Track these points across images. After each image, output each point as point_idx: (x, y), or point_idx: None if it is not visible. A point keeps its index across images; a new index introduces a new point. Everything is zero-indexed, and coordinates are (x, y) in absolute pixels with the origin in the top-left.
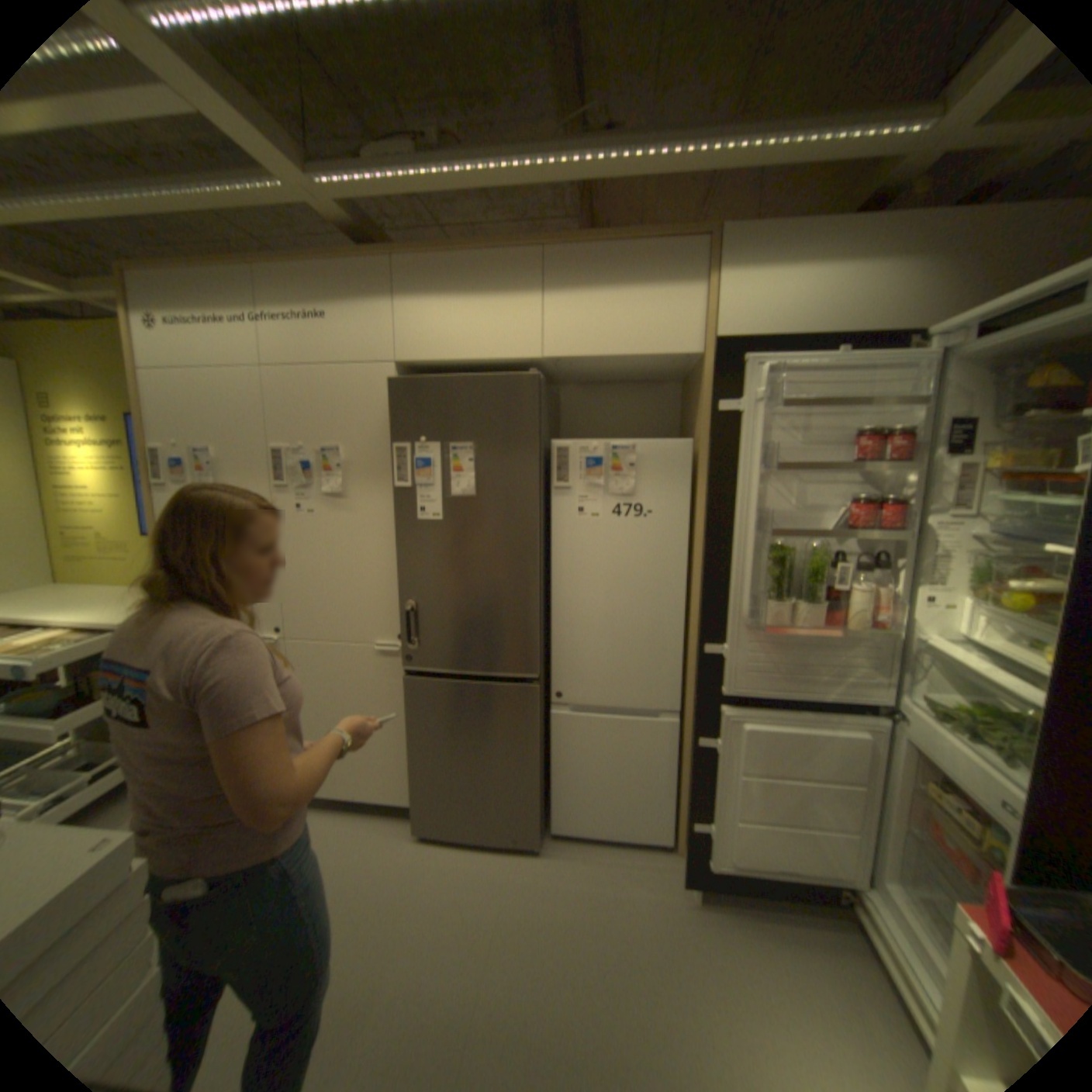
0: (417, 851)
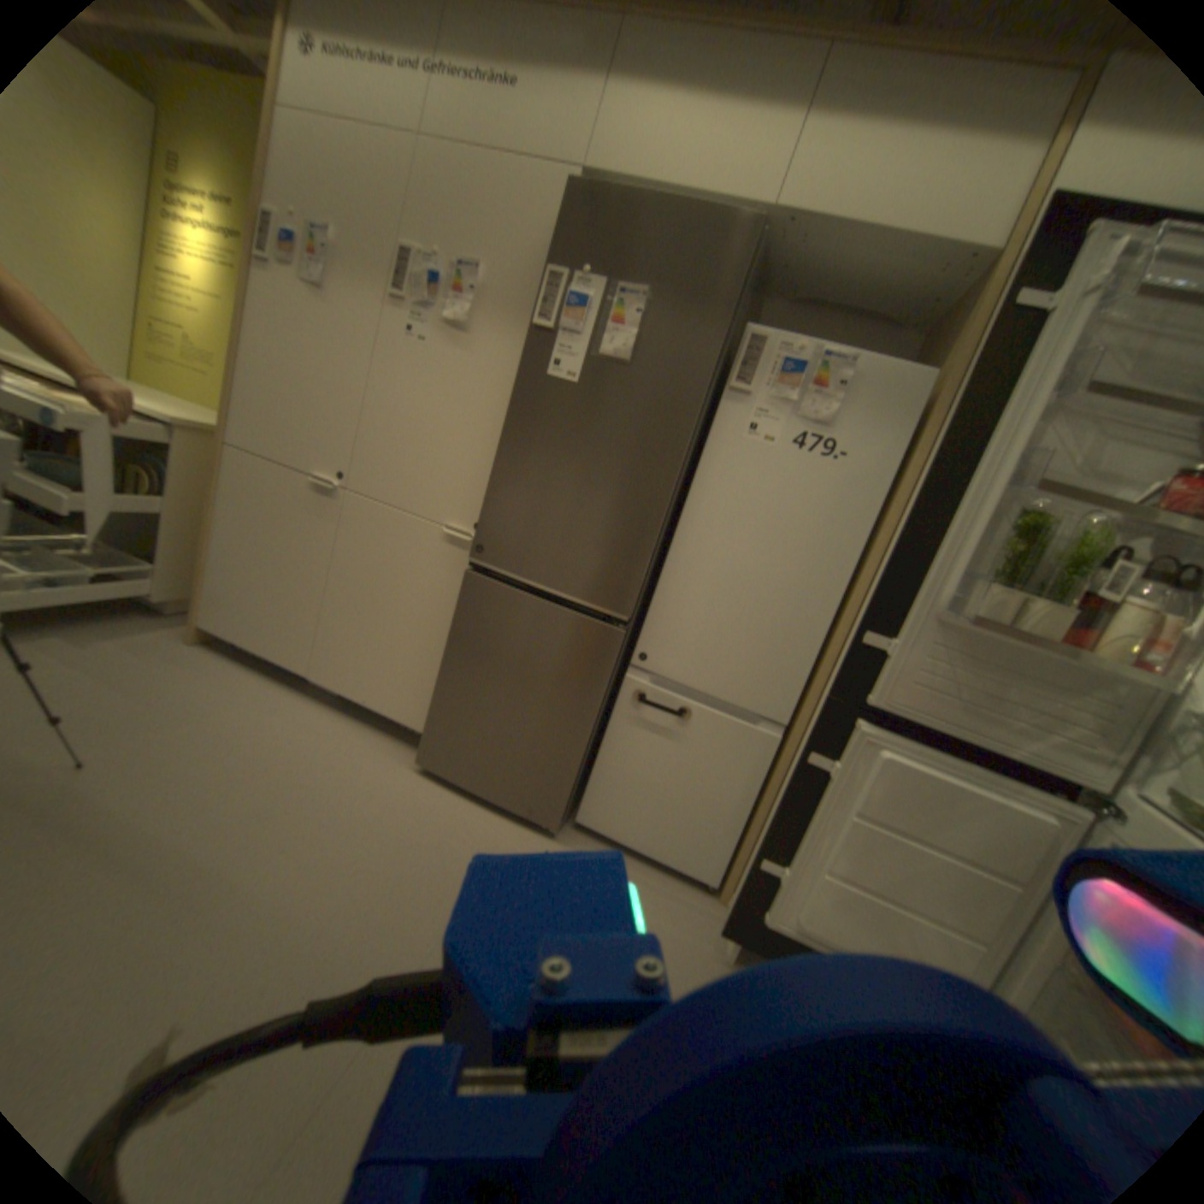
0: (415, 782)
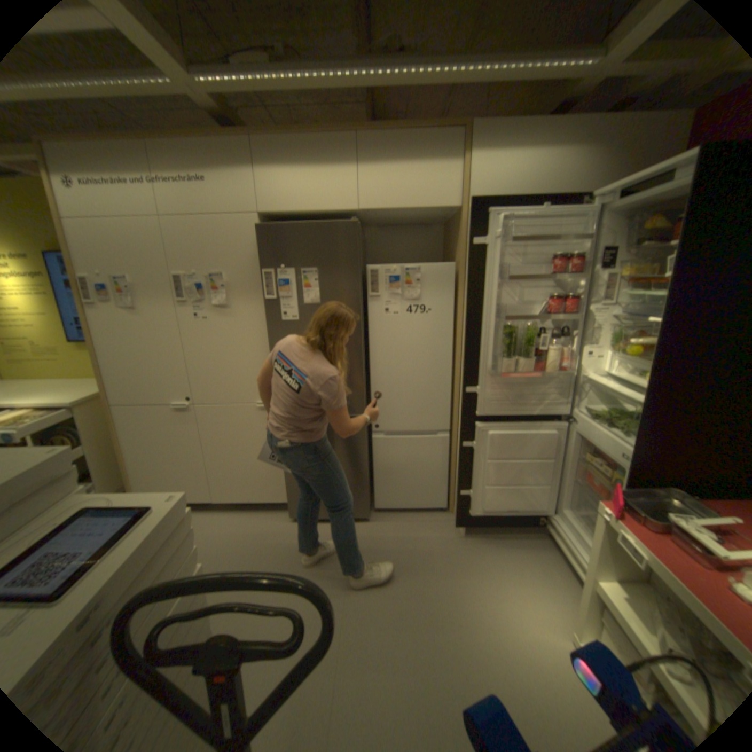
0: (294, 526)
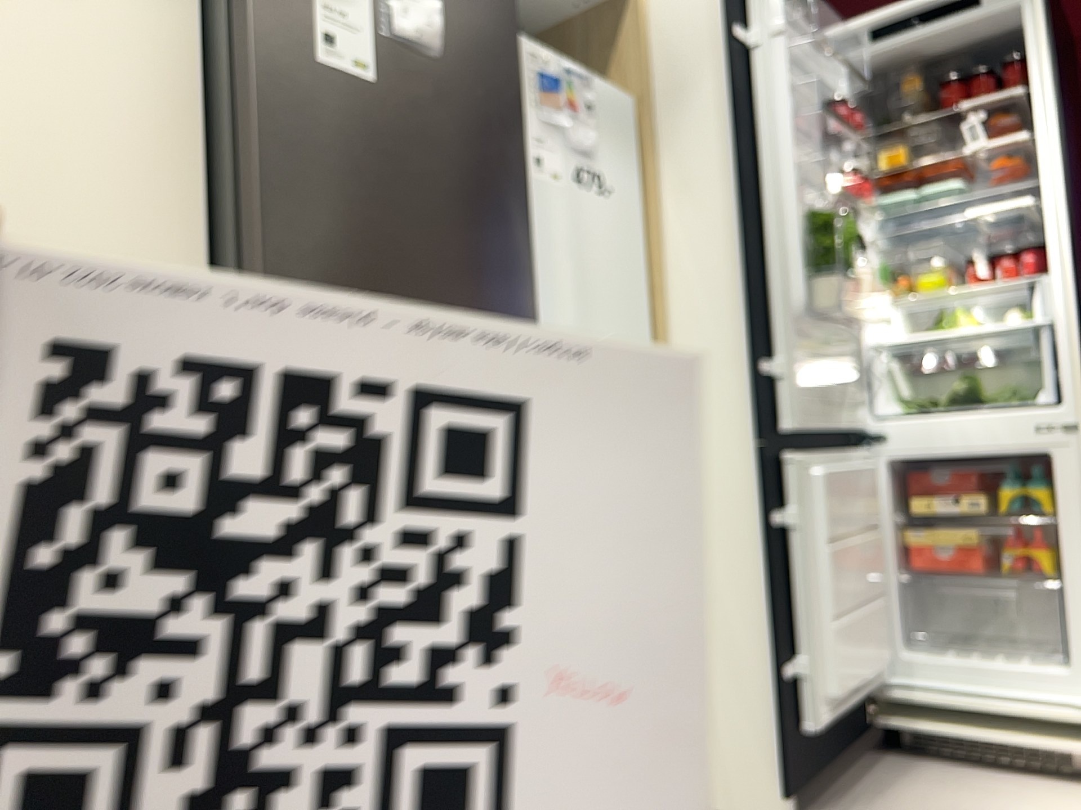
0: None
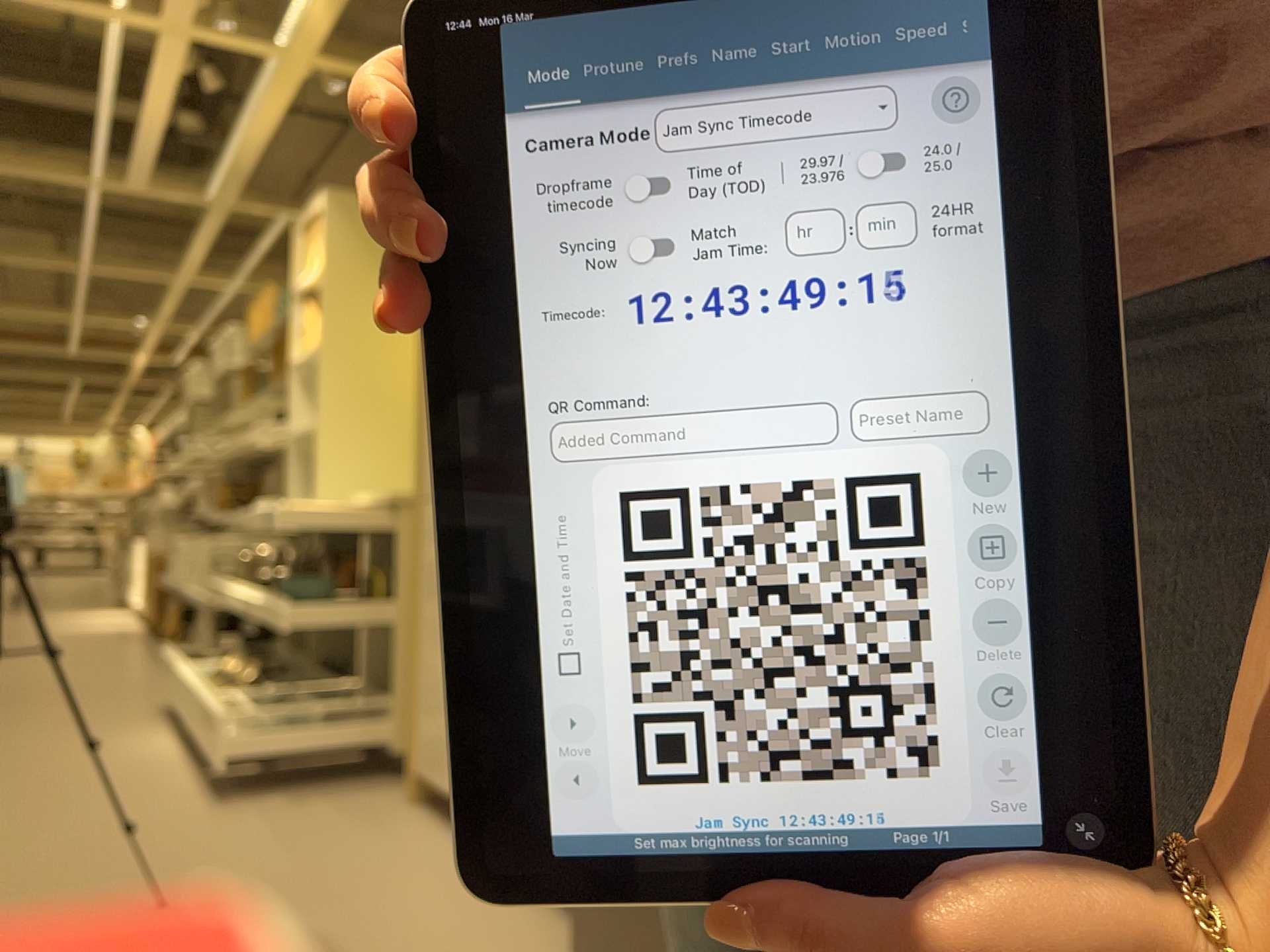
0: None
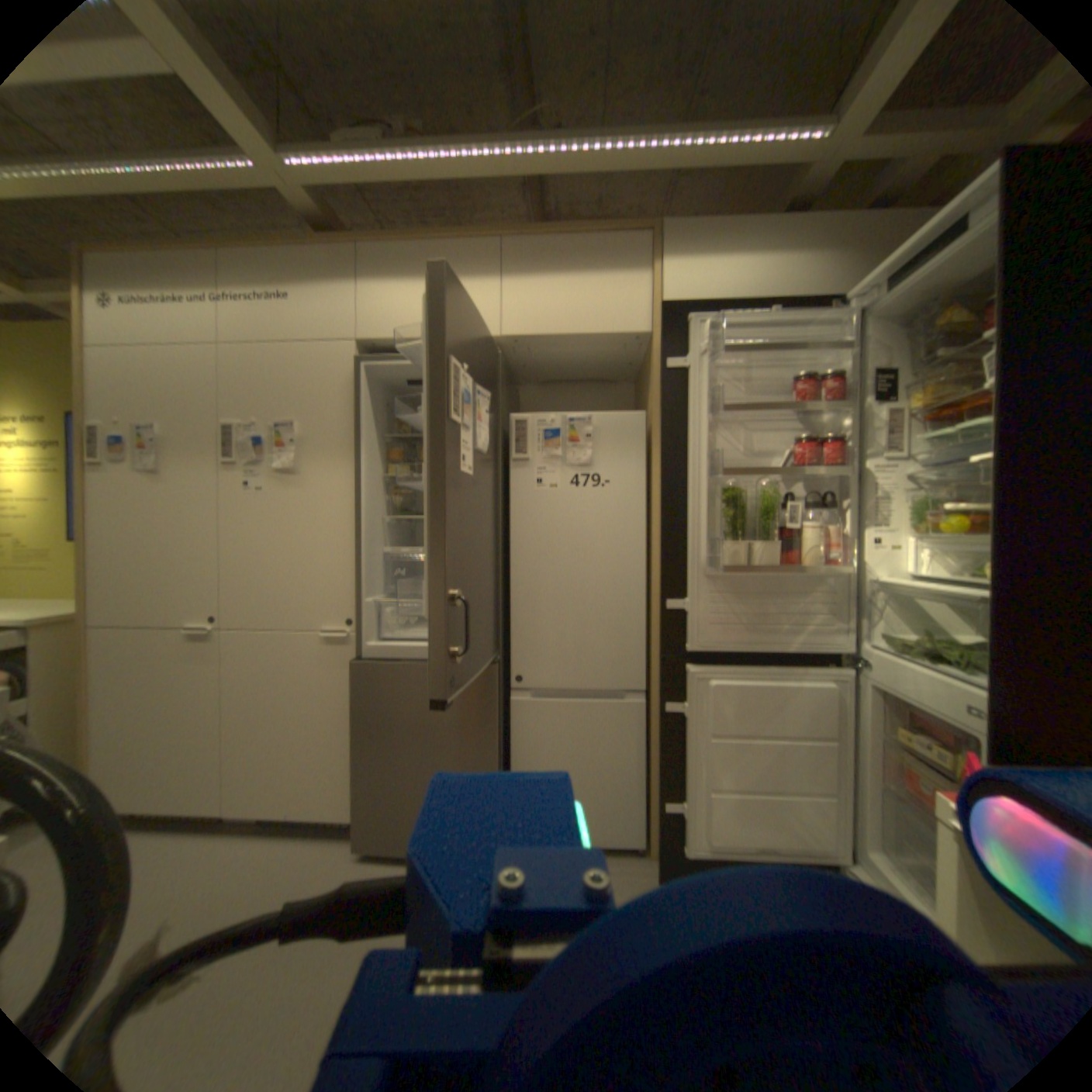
0: (357, 870)
